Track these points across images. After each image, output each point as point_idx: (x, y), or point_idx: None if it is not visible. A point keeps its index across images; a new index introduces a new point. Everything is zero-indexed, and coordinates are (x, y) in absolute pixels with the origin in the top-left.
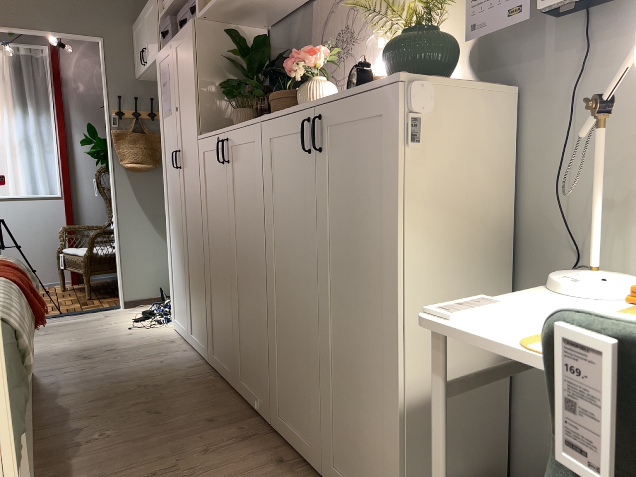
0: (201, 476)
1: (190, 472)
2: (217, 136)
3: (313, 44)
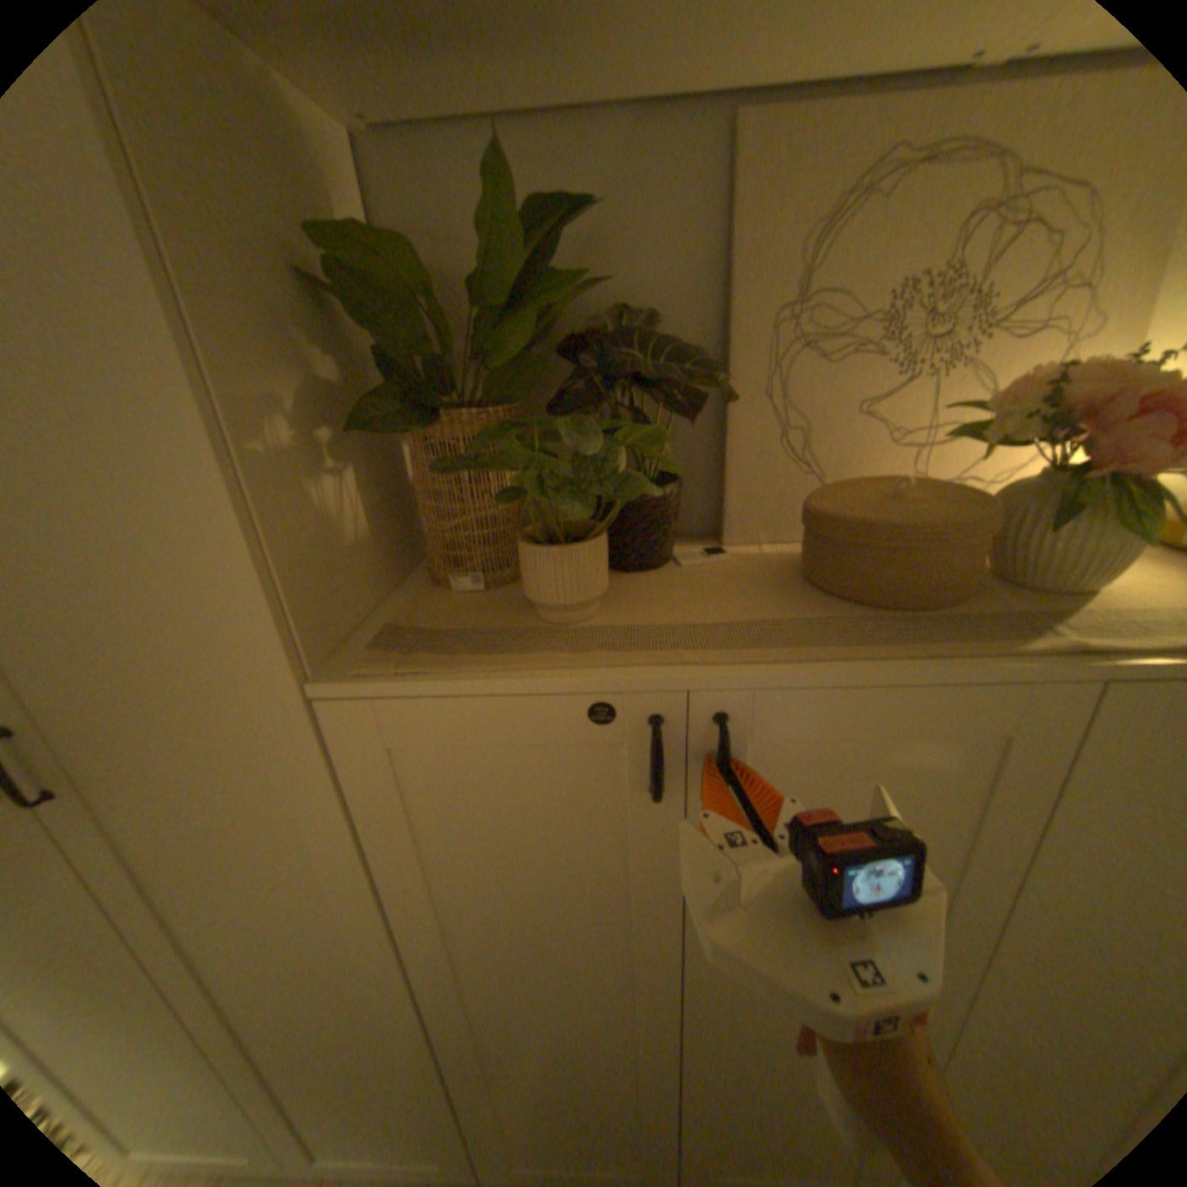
0: None
1: None
2: (595, 697)
3: (741, 280)
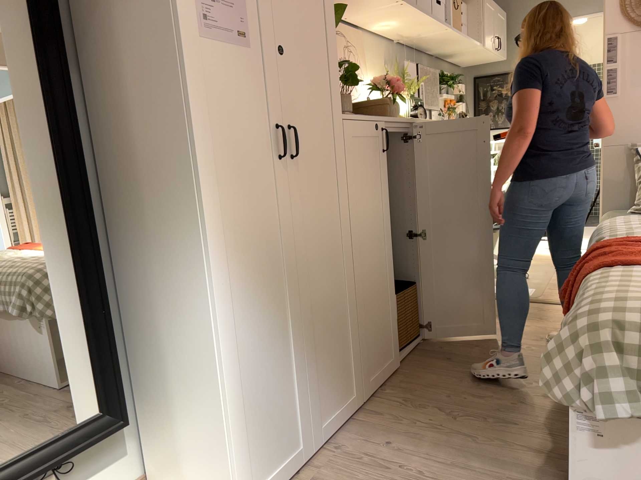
0: (491, 340)
1: (495, 344)
2: (375, 122)
3: None
